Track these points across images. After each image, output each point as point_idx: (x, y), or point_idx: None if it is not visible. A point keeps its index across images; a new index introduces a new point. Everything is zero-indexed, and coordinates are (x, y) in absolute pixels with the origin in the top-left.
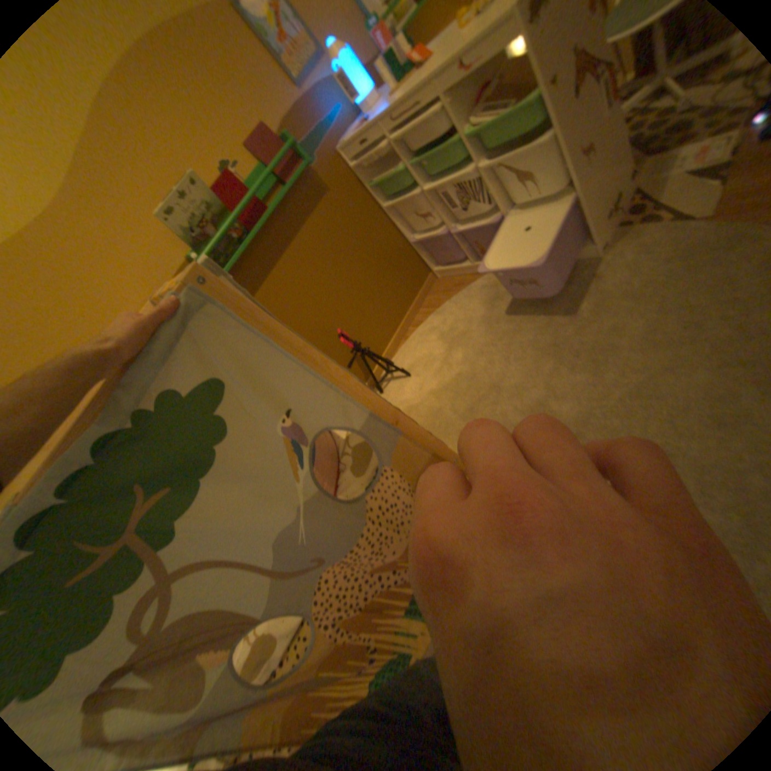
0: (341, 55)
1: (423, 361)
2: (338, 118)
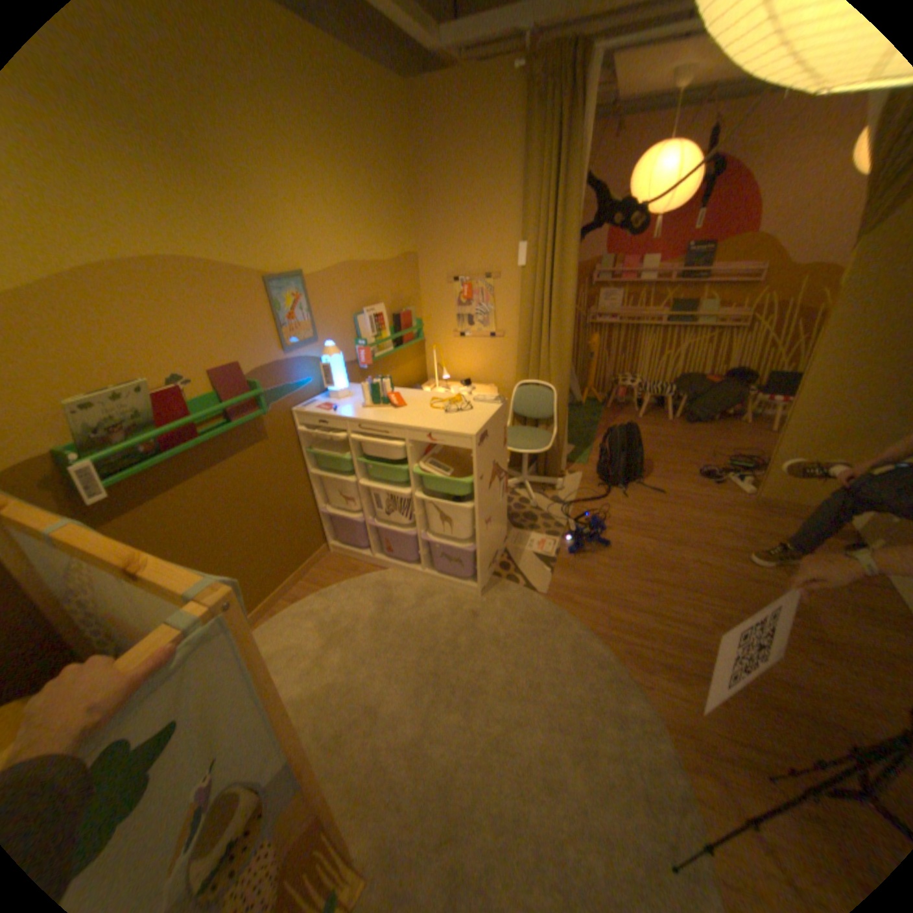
0: (333, 358)
1: (287, 653)
2: (304, 388)
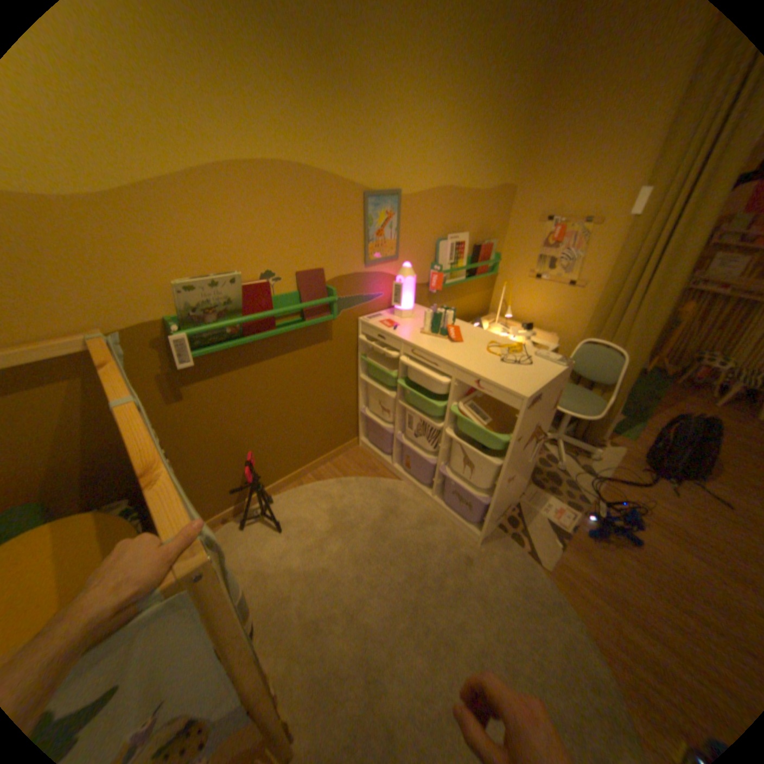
0: (407, 279)
1: (301, 524)
2: (374, 301)
